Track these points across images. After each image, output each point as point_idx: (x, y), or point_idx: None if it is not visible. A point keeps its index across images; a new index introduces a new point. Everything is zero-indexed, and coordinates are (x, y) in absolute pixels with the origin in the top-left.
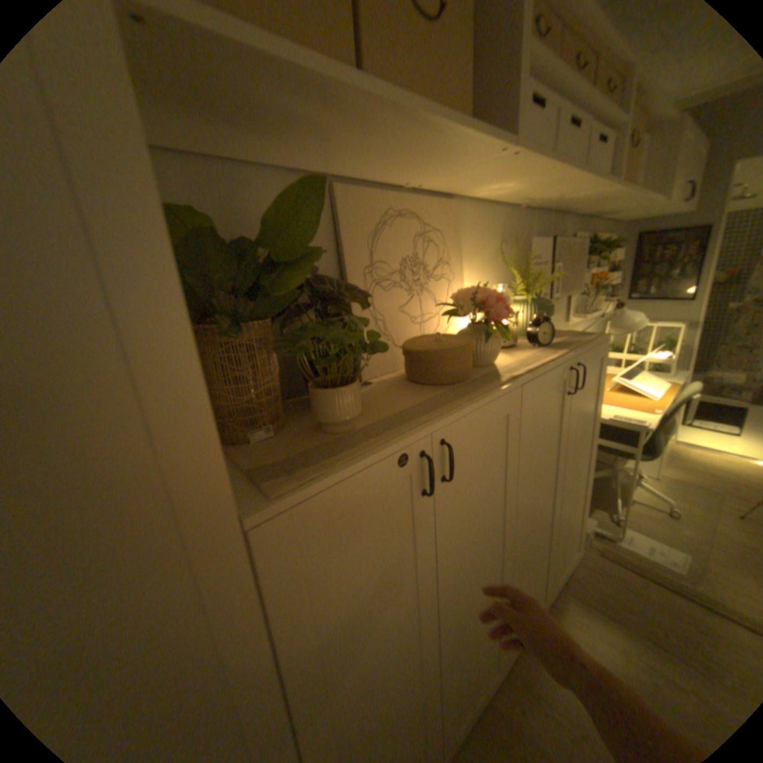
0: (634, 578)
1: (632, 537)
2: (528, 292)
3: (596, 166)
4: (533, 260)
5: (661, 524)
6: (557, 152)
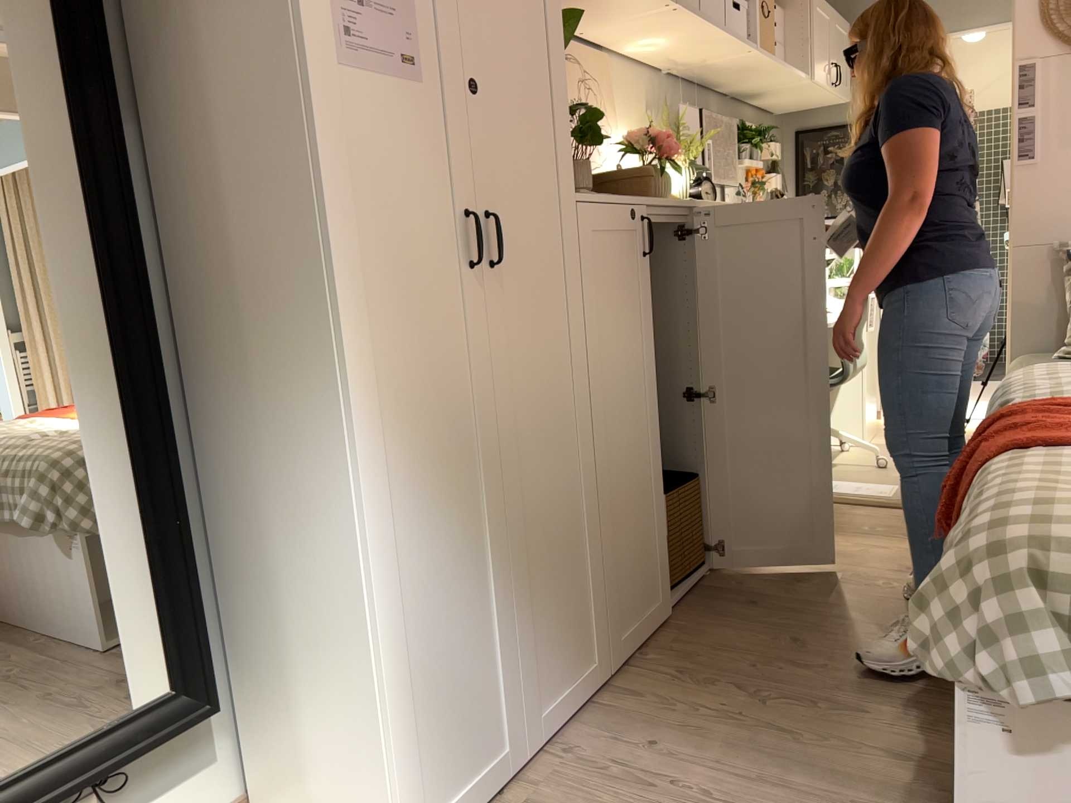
0: (841, 506)
1: (837, 484)
2: (685, 156)
3: (733, 32)
4: (683, 130)
5: (868, 473)
6: (703, 14)
